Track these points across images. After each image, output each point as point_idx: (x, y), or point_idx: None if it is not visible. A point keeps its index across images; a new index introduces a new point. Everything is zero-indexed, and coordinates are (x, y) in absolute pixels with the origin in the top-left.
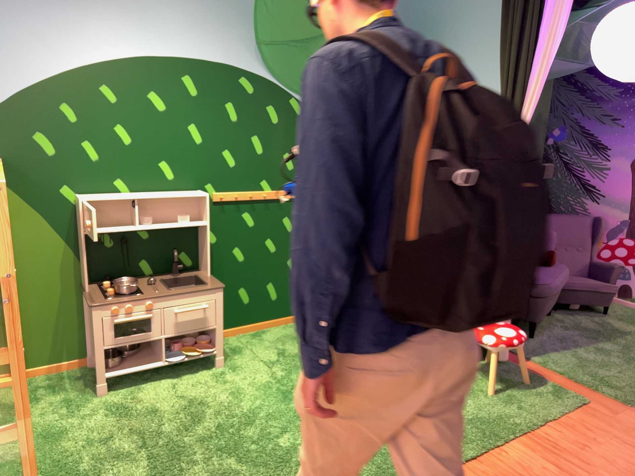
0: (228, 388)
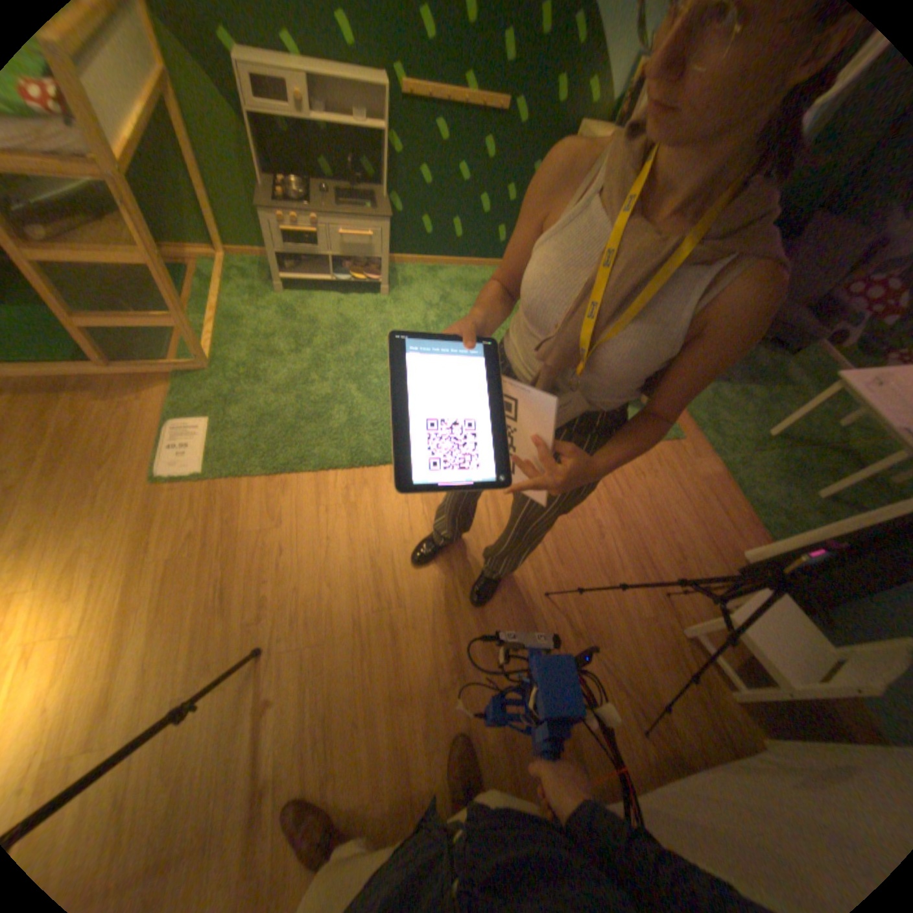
0: (377, 323)
